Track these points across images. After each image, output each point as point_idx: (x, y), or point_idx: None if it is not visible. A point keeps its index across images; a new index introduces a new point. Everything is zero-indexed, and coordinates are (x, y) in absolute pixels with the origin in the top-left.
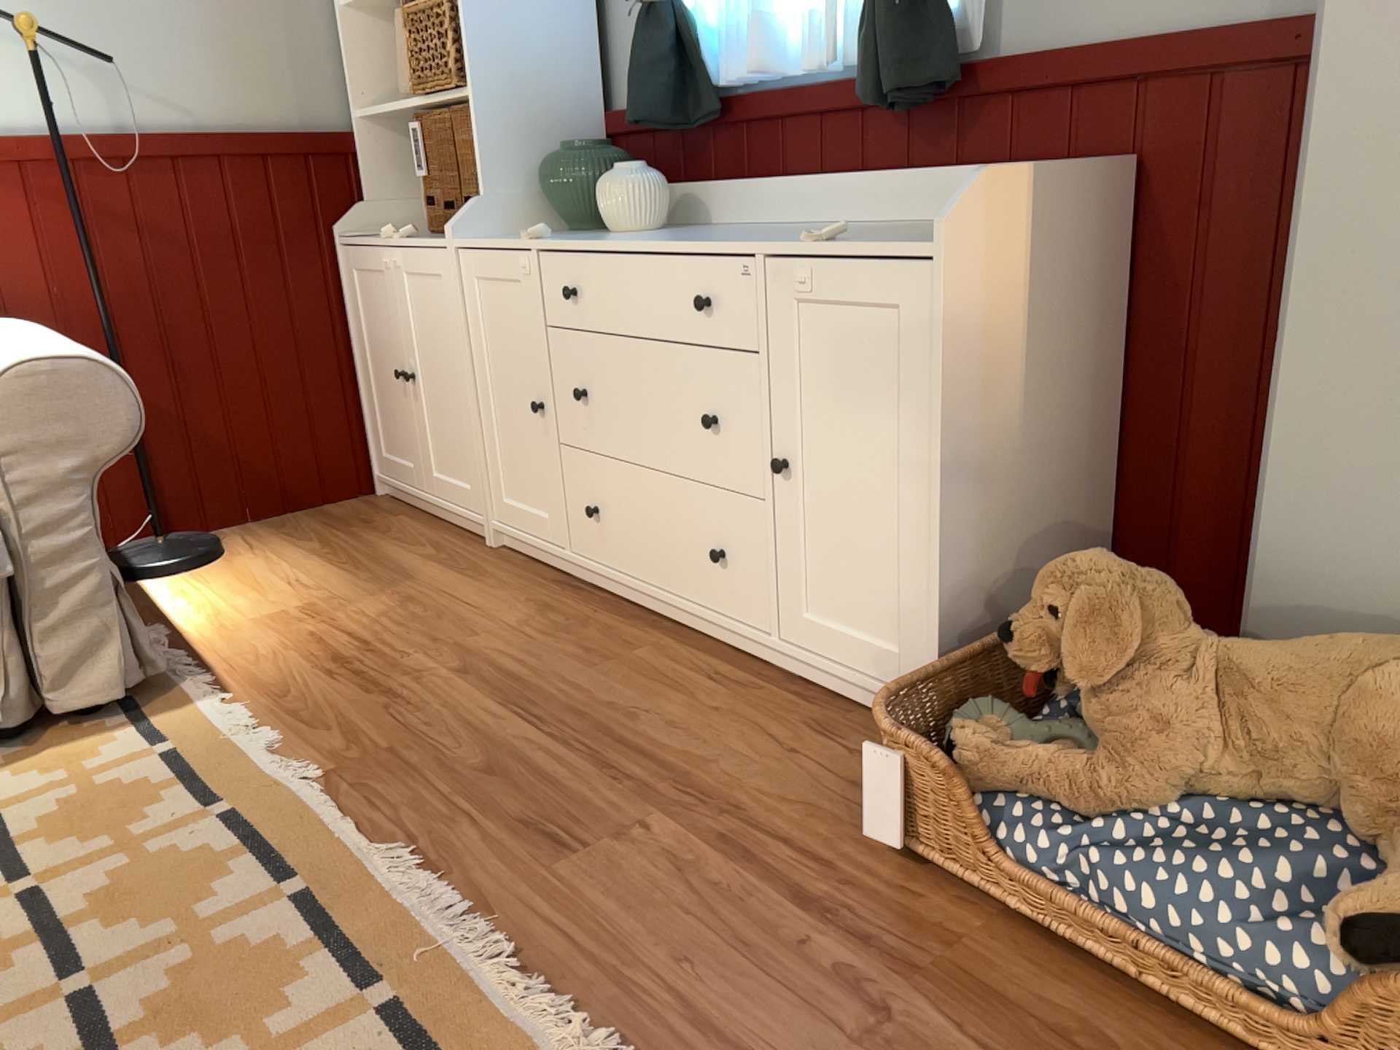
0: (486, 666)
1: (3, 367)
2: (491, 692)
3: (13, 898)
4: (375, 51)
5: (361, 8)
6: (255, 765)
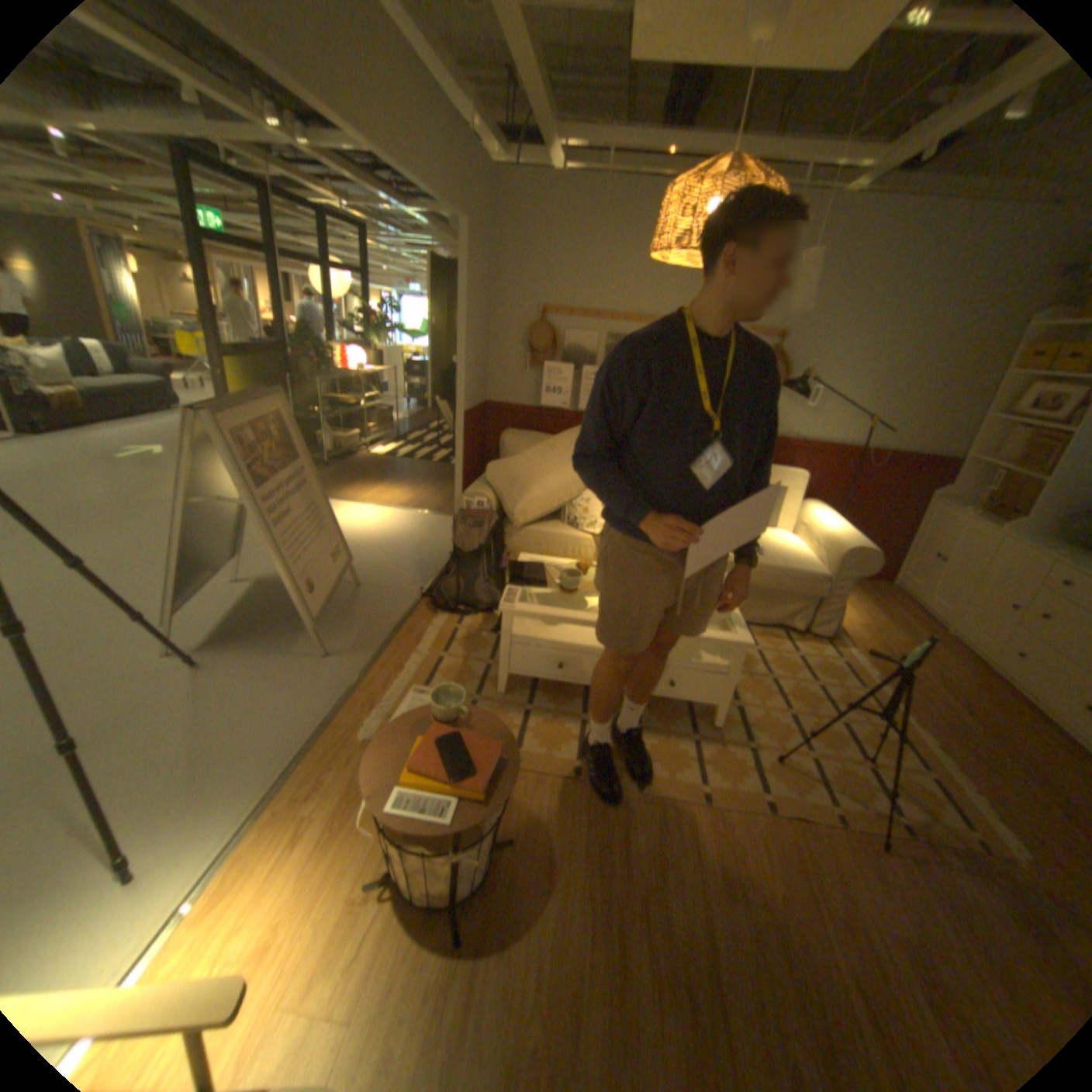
0: (954, 689)
1: (850, 544)
2: (958, 700)
3: (818, 687)
4: (994, 431)
5: (998, 414)
6: (875, 683)
